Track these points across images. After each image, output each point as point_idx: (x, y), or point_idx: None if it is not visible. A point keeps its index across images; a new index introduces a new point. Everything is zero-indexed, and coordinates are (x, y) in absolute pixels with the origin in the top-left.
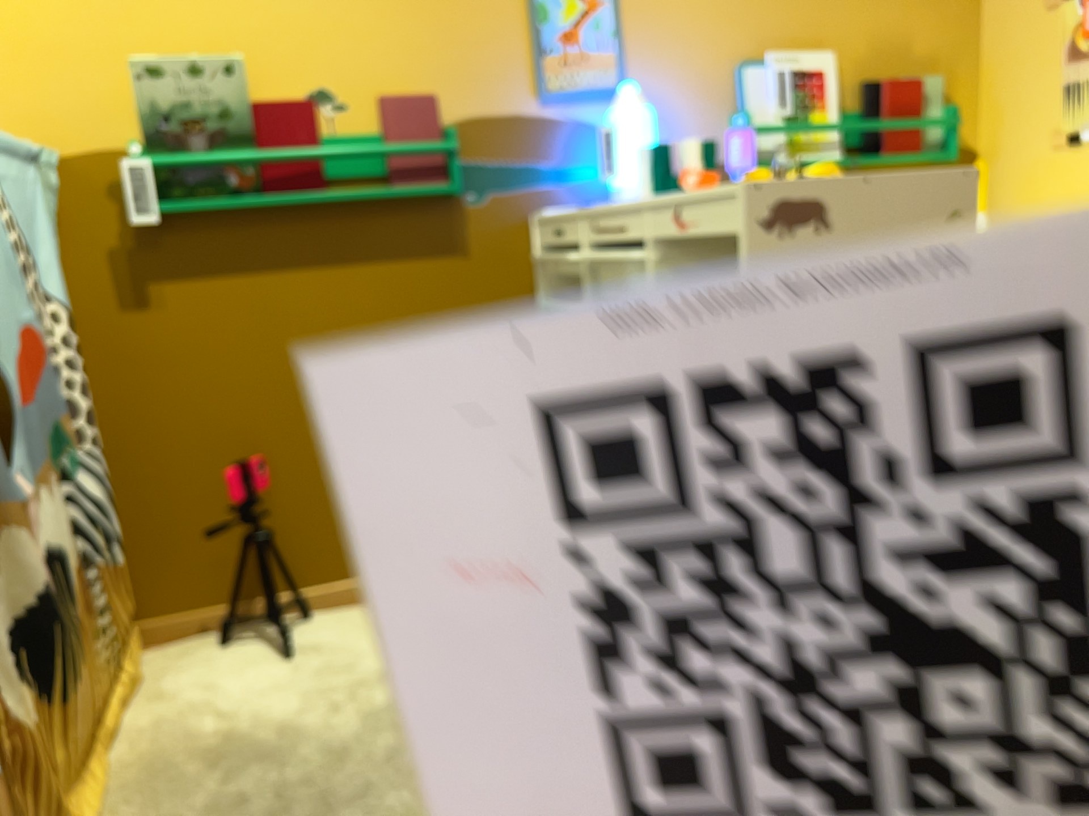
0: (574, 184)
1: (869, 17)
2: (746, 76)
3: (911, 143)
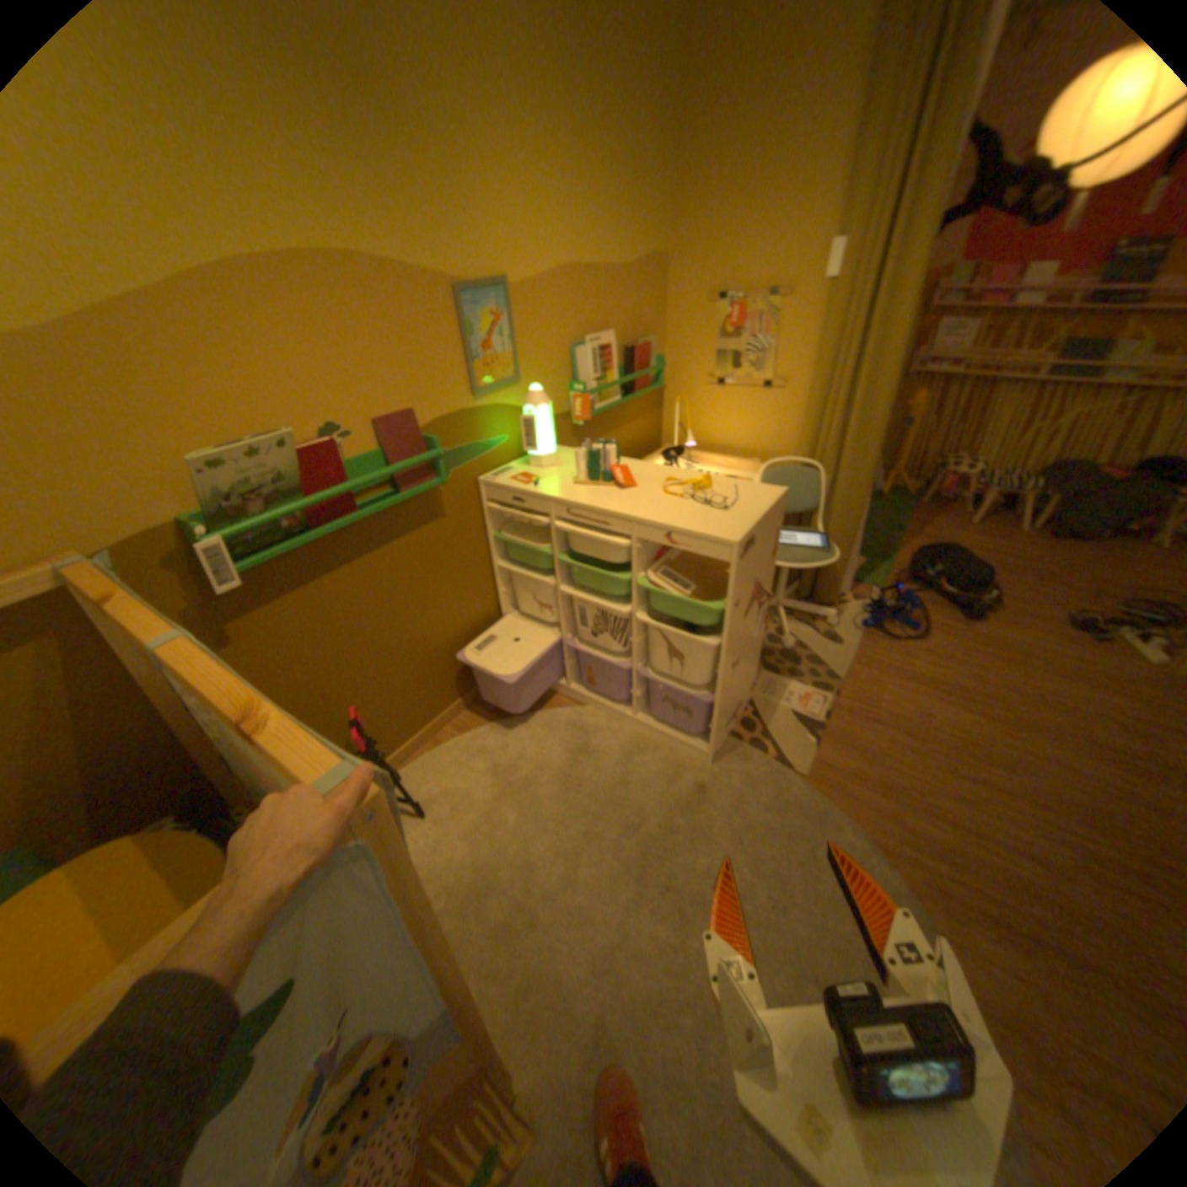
0: (496, 449)
1: (623, 303)
2: (574, 355)
3: (644, 383)
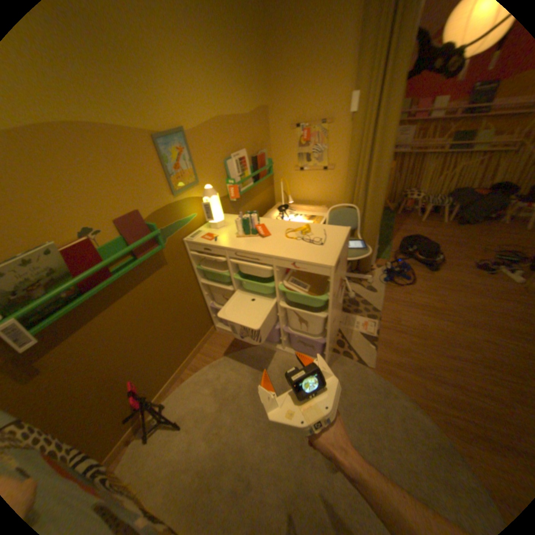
0: (192, 221)
1: (249, 134)
2: (227, 164)
3: (264, 173)
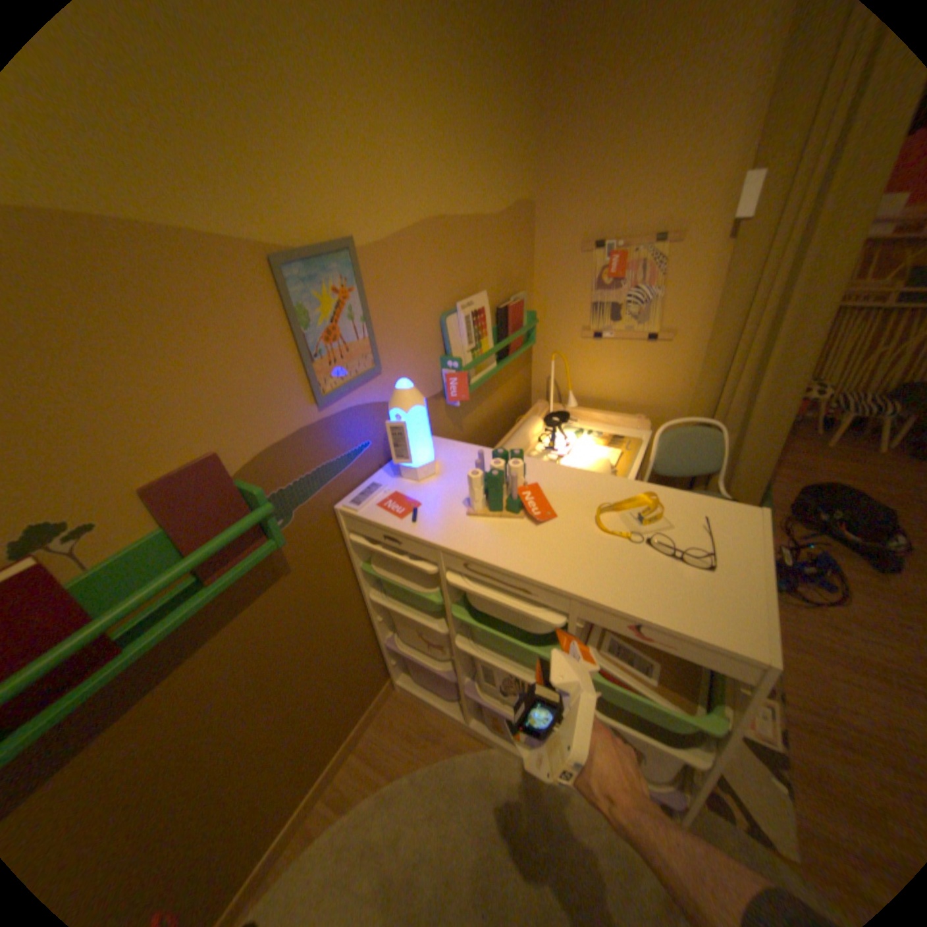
0: (358, 460)
1: (495, 258)
2: (447, 325)
3: (519, 342)
